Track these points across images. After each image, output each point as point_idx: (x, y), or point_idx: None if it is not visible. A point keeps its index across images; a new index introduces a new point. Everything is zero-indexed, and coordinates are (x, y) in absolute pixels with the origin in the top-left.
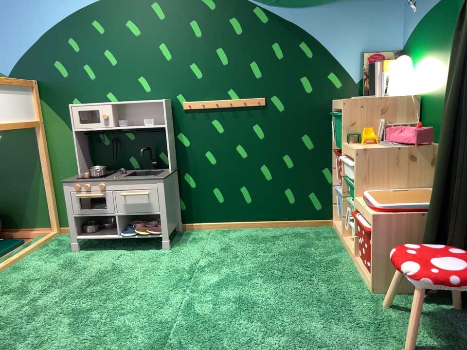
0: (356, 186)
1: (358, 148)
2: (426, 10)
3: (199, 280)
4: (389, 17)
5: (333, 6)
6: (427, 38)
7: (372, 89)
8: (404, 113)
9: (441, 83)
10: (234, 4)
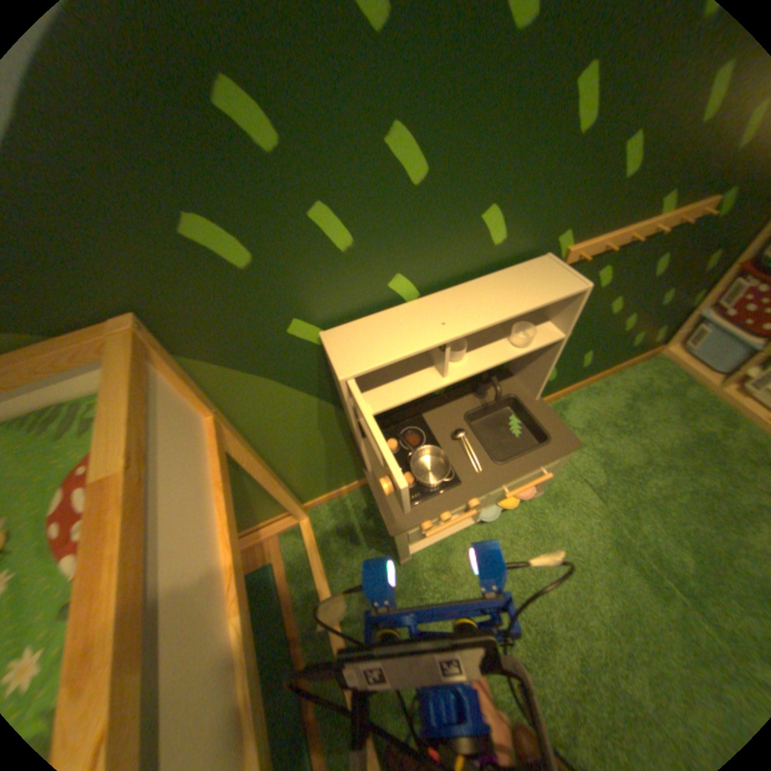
0: None
1: None
2: None
3: (665, 562)
4: None
5: None
6: None
7: None
8: None
9: None
10: None
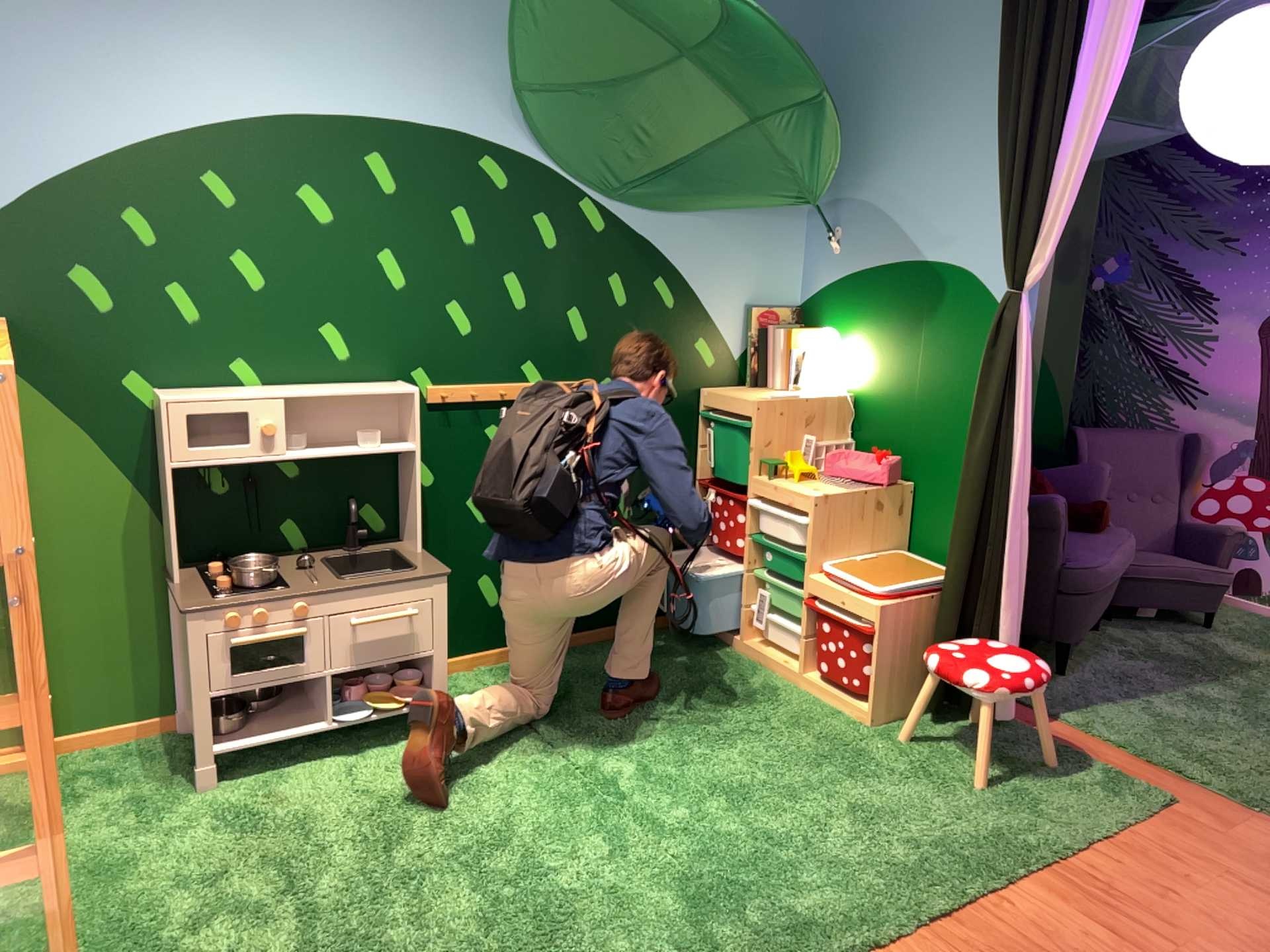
0: (800, 554)
1: (807, 494)
2: (862, 268)
3: (599, 767)
4: (783, 252)
5: (709, 221)
6: (865, 312)
7: (761, 374)
8: (830, 425)
9: (897, 390)
10: (547, 190)
